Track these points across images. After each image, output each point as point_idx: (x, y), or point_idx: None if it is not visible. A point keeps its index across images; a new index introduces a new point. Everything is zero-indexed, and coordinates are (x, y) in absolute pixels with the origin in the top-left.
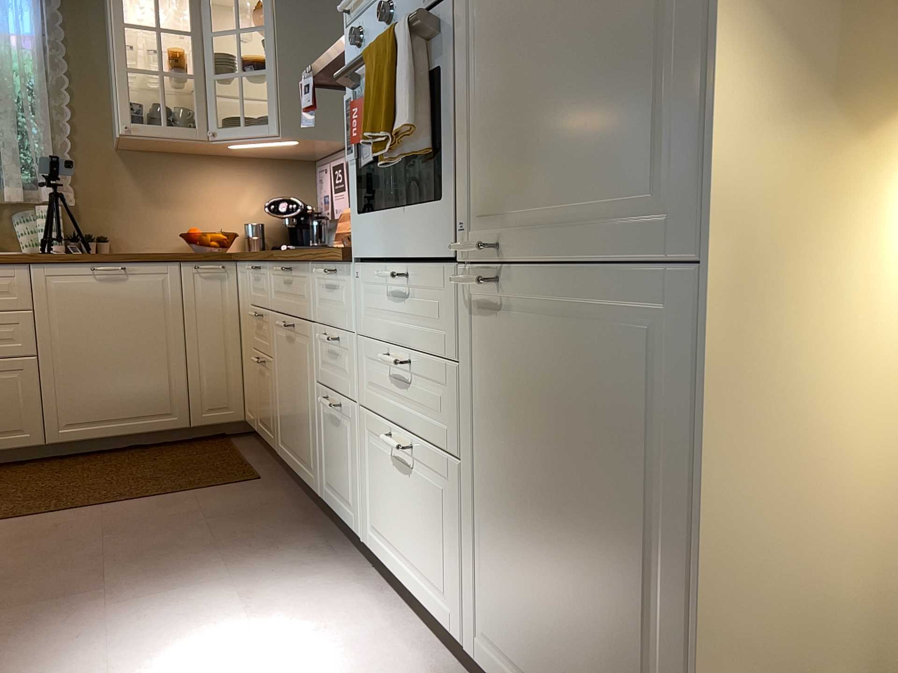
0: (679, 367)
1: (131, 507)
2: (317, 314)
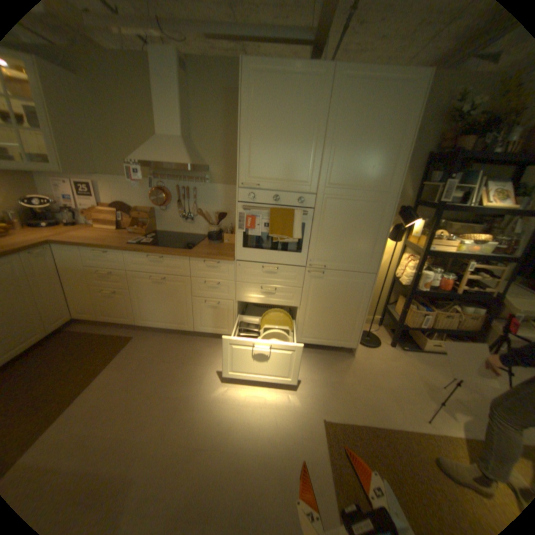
0: (365, 286)
1: (103, 379)
2: (195, 275)
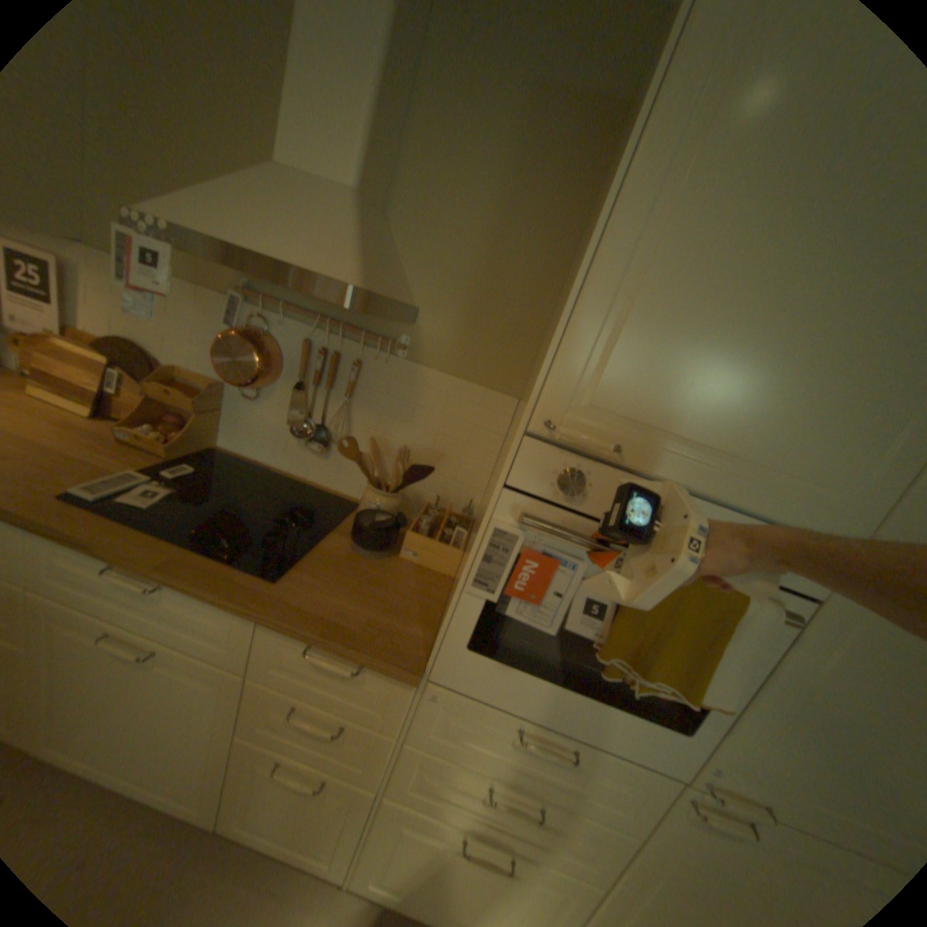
0: None
1: None
2: (267, 679)
